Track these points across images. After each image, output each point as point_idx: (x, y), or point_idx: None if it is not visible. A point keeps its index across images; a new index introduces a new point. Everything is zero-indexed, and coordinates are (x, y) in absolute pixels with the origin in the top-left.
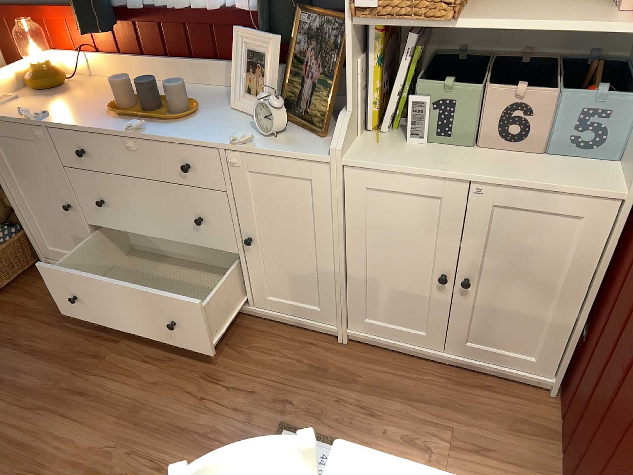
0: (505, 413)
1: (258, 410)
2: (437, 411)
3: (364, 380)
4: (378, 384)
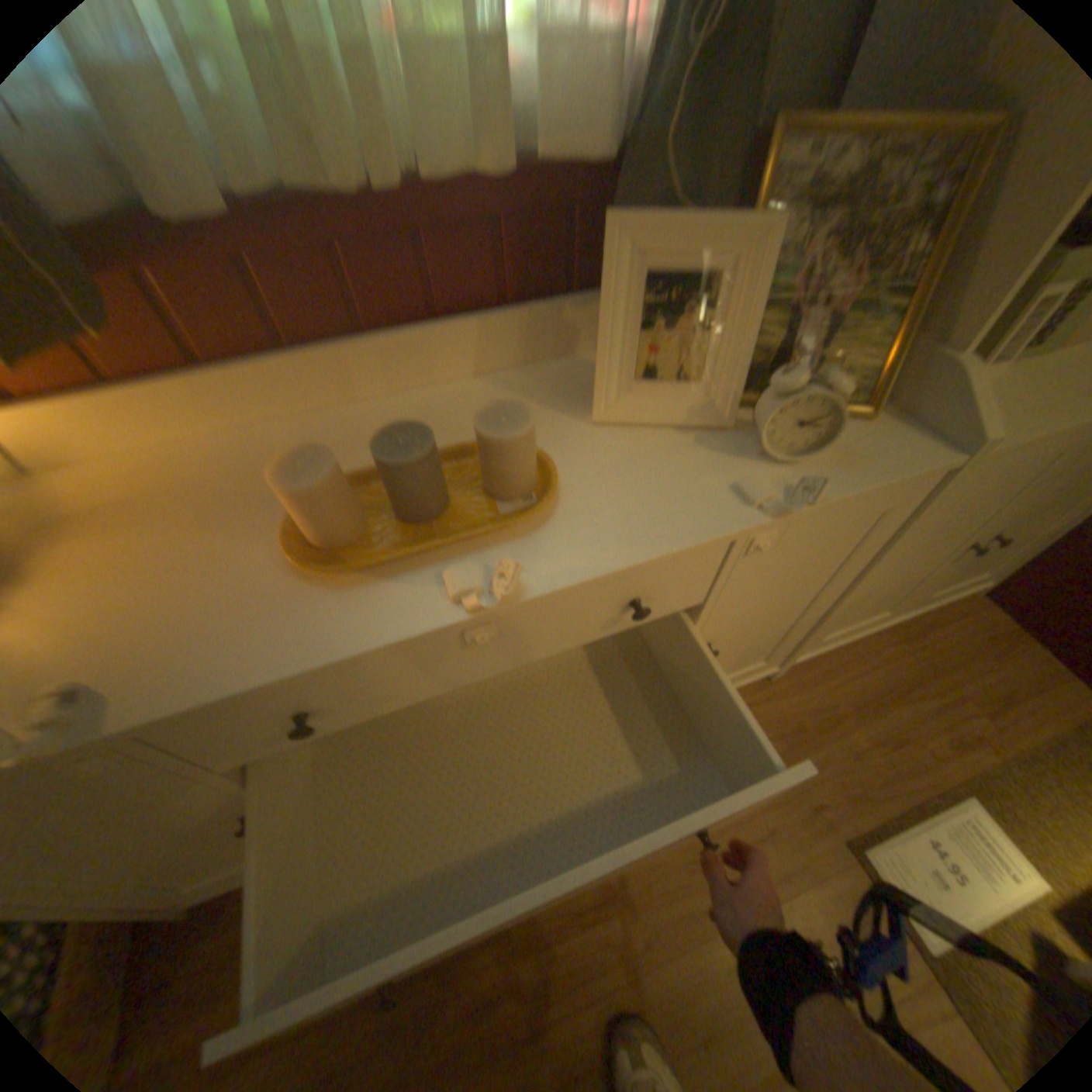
0: (981, 645)
1: (813, 858)
2: (943, 690)
3: (851, 711)
4: (867, 703)
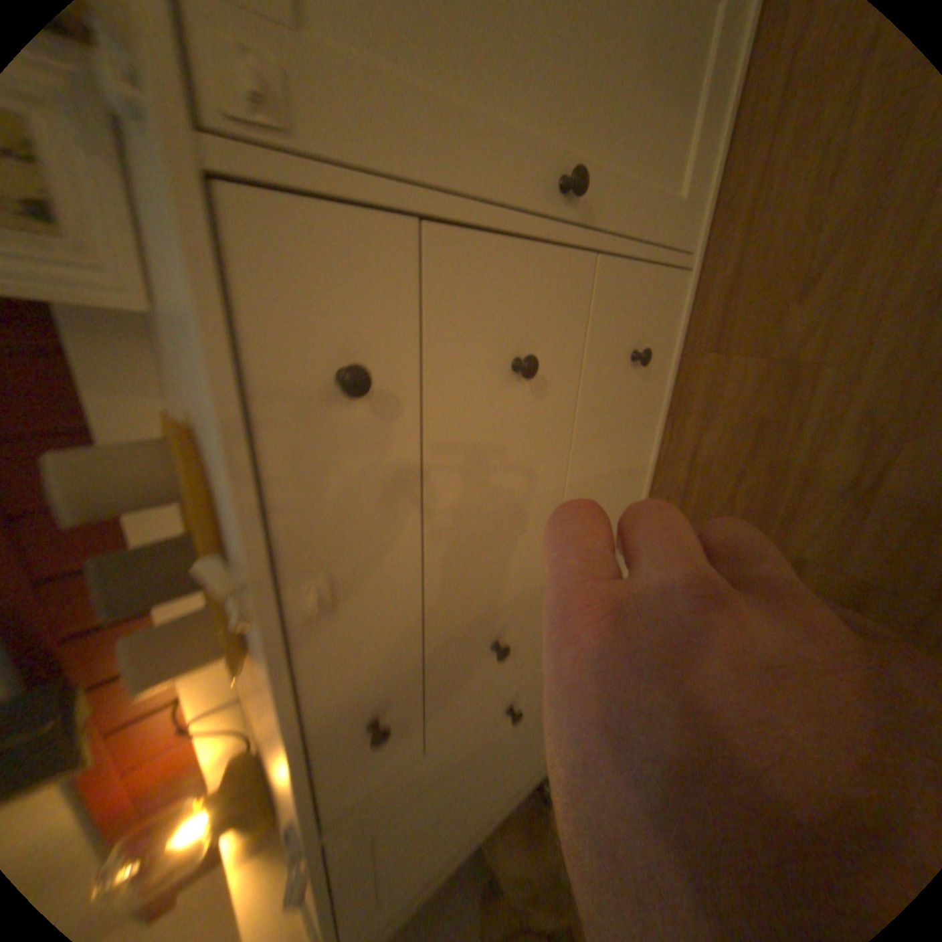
0: None
1: None
2: None
3: None
4: None
